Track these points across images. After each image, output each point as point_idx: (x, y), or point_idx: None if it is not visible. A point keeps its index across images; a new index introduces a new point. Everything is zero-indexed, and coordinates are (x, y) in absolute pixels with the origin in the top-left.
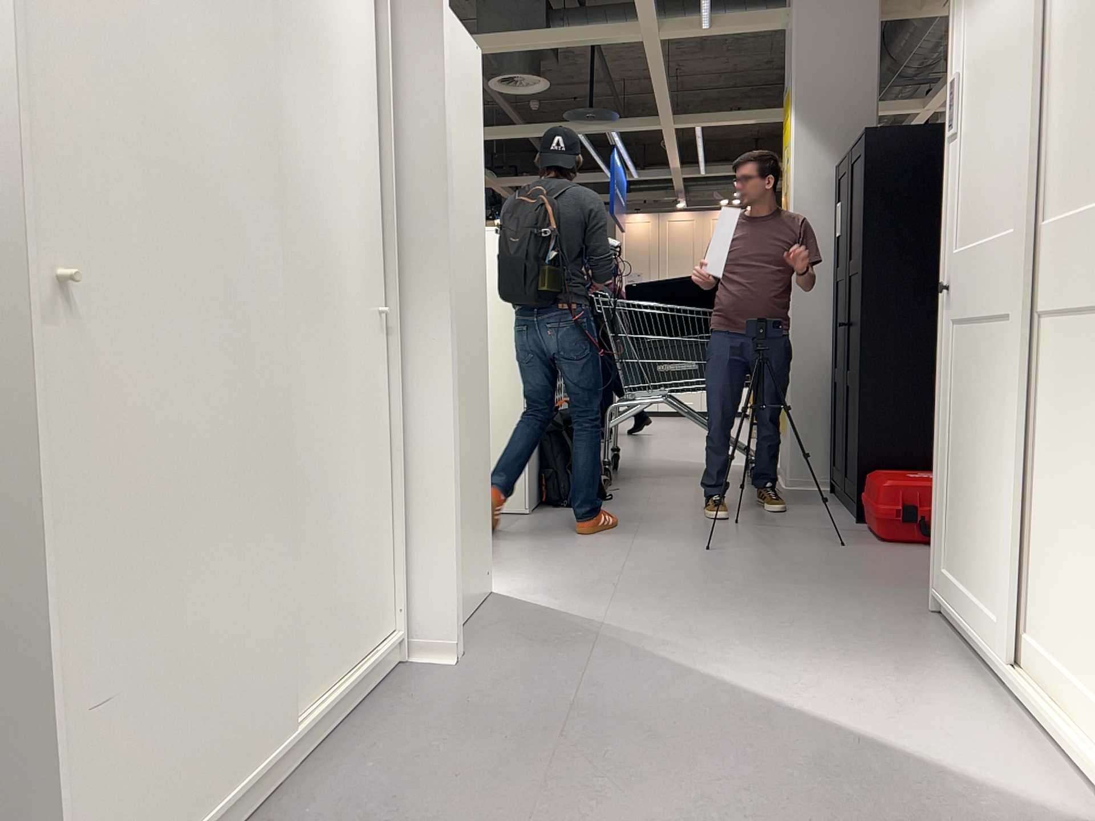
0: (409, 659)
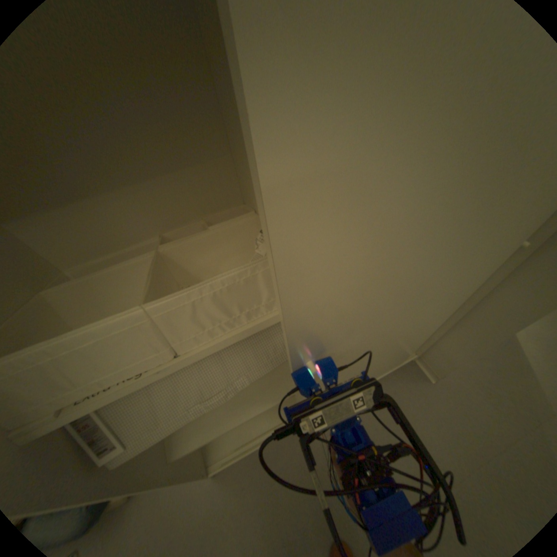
0: (414, 364)
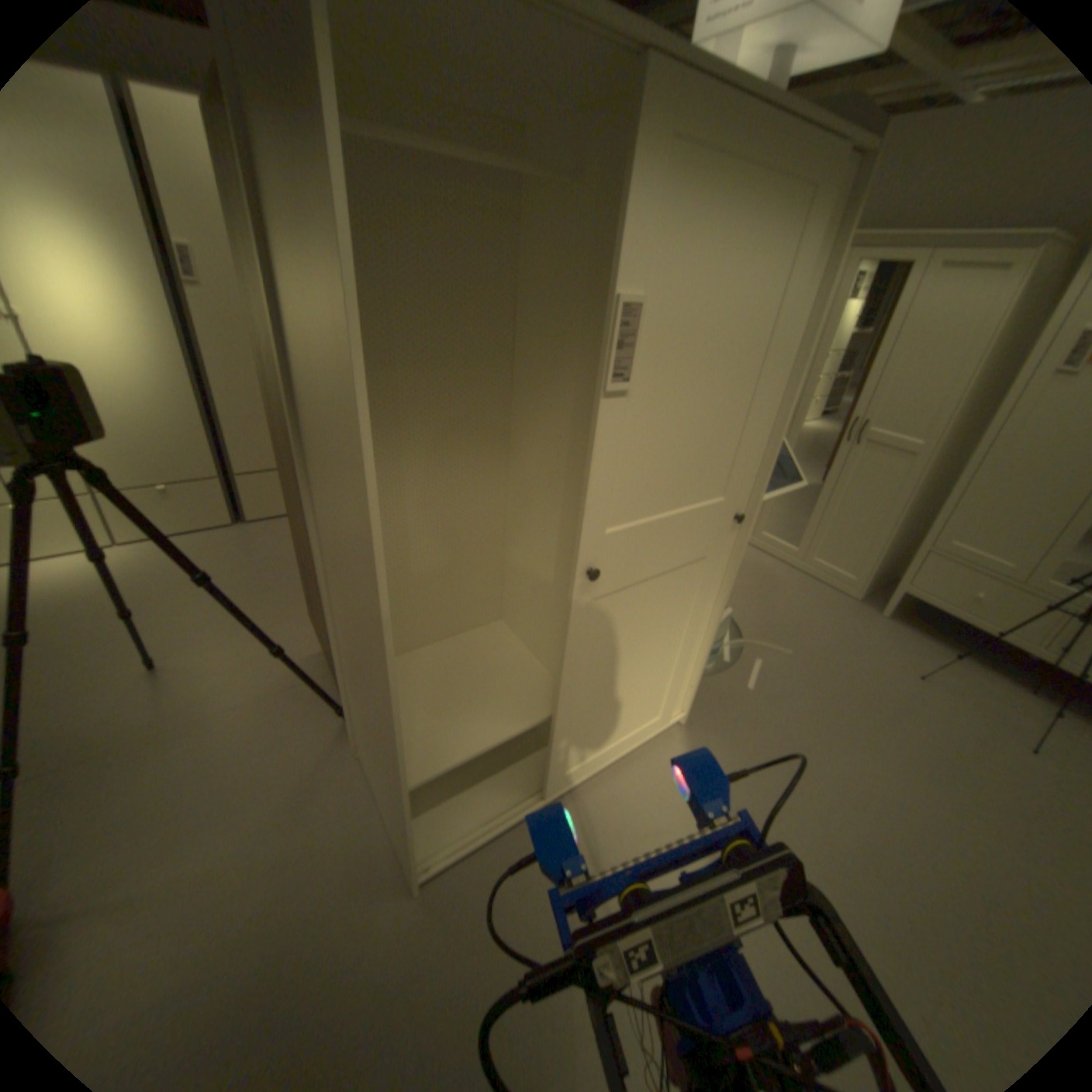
0: None
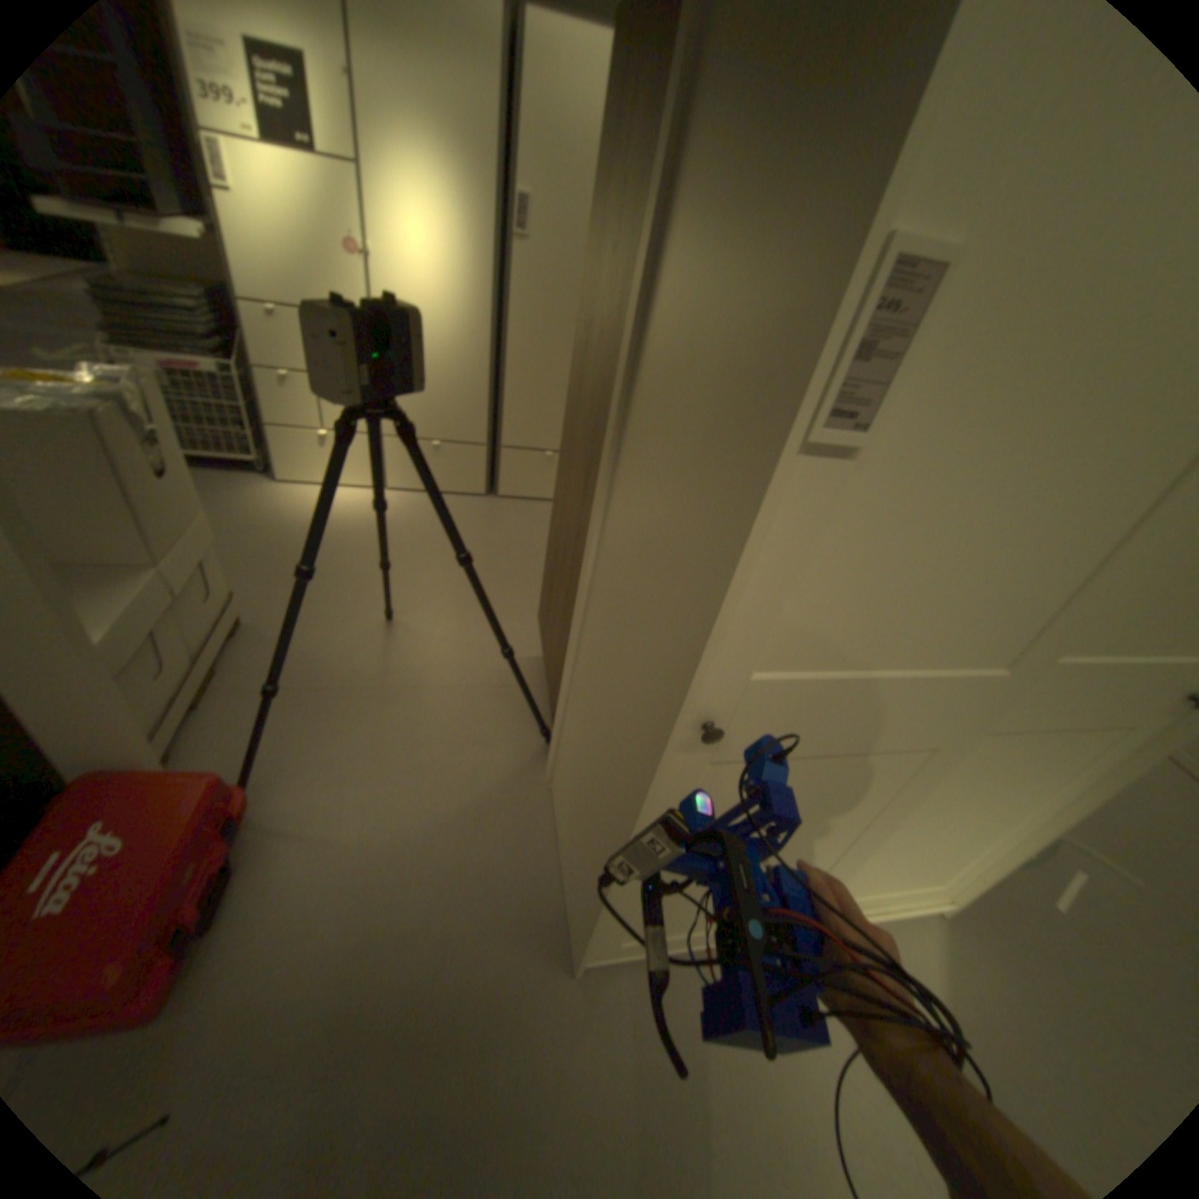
0: None
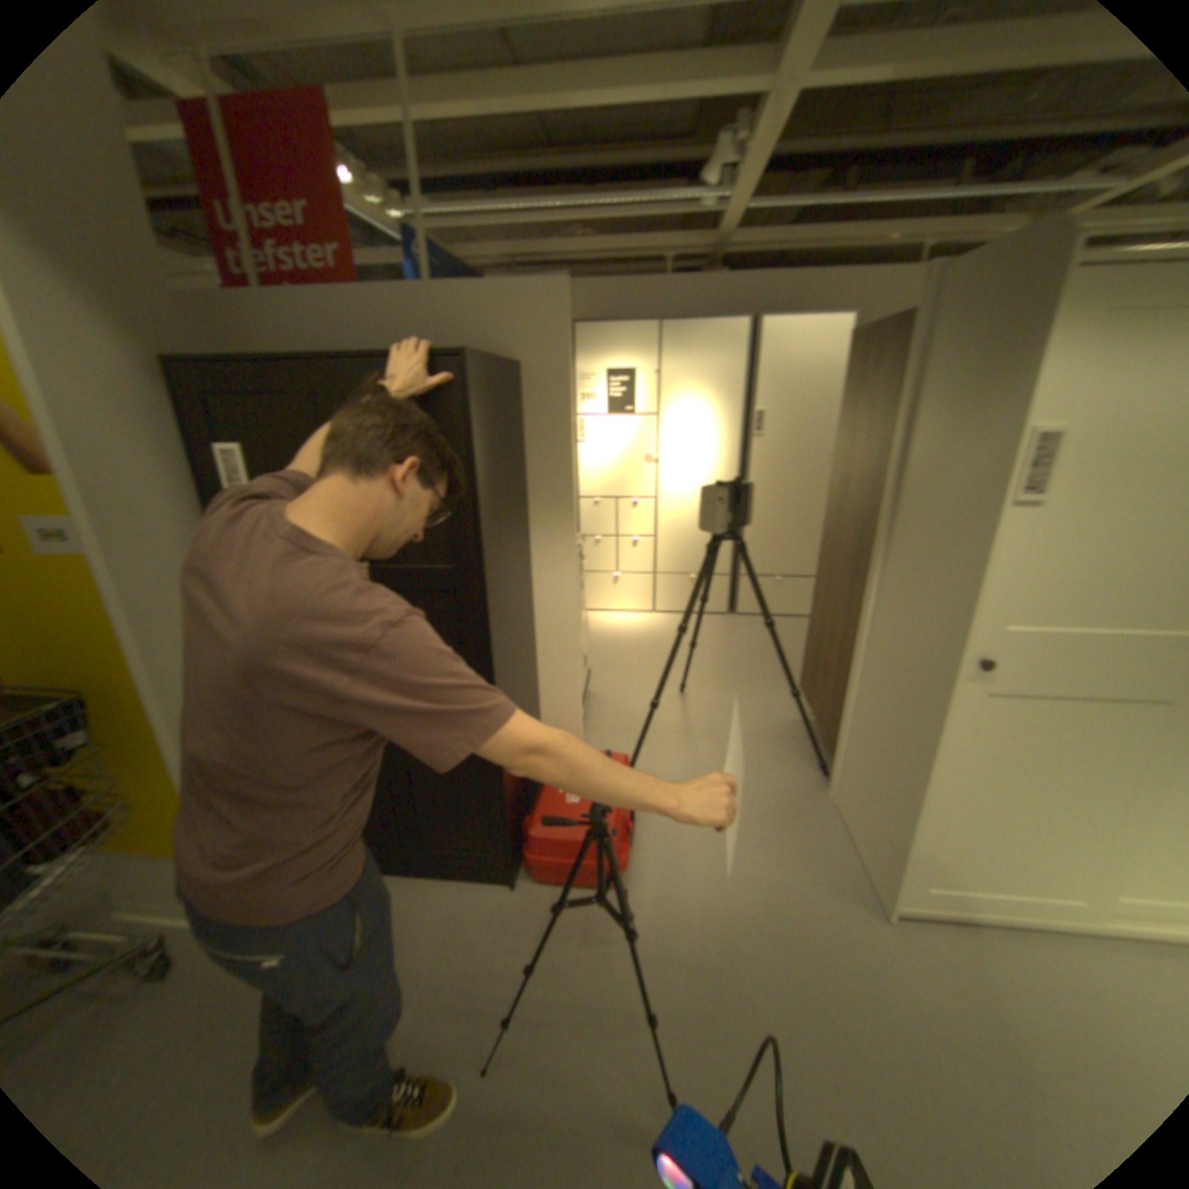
0: None
